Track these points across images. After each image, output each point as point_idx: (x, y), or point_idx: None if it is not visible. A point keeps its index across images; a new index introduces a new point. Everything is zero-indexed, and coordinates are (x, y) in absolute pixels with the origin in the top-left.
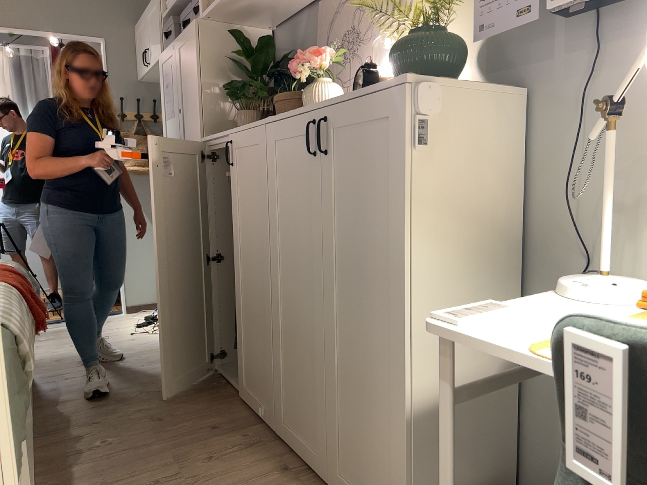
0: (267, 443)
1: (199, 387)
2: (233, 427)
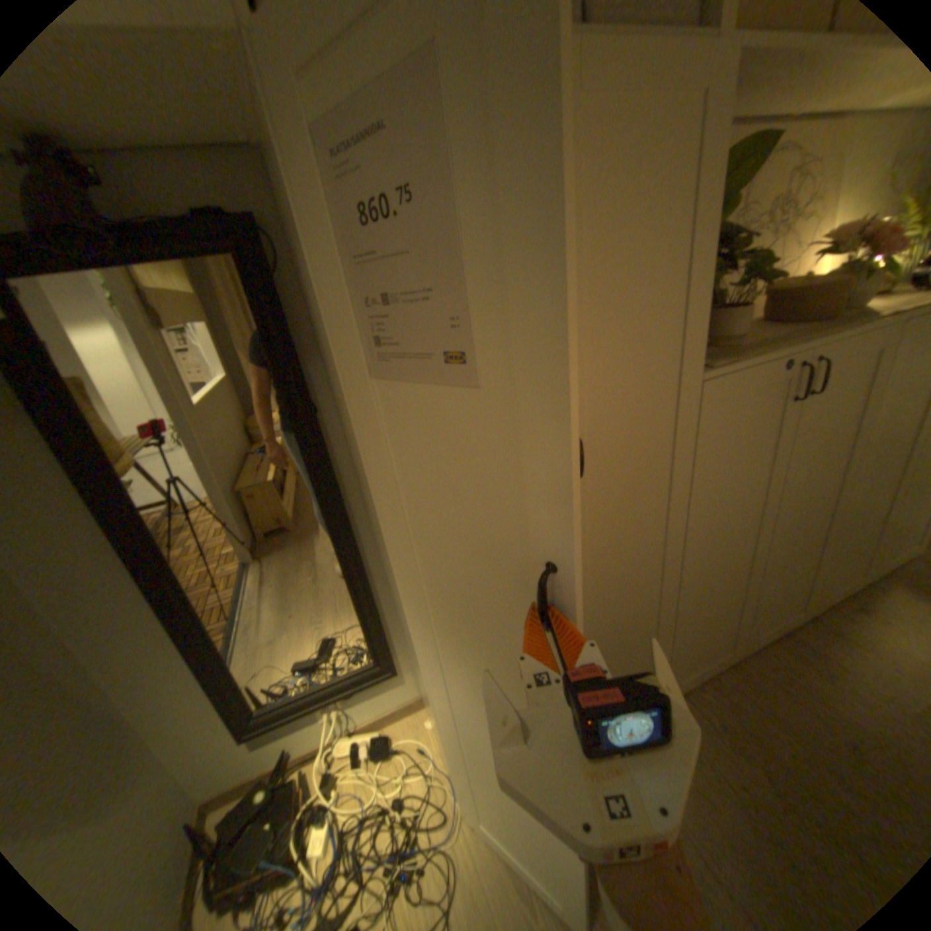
0: (824, 628)
1: (721, 717)
2: (809, 660)
